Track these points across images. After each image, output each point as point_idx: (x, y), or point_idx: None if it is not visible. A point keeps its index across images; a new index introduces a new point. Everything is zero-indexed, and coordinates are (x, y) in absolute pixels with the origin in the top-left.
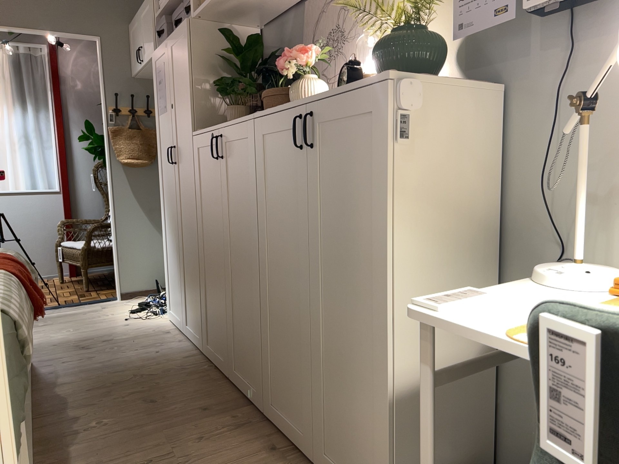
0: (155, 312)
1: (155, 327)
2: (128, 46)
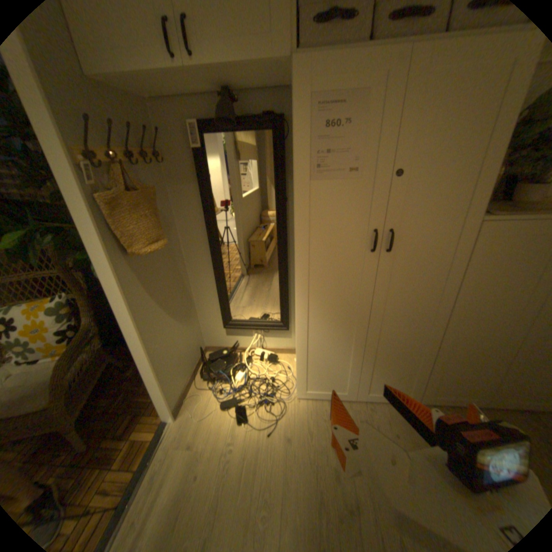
0: (262, 403)
1: (314, 417)
2: None
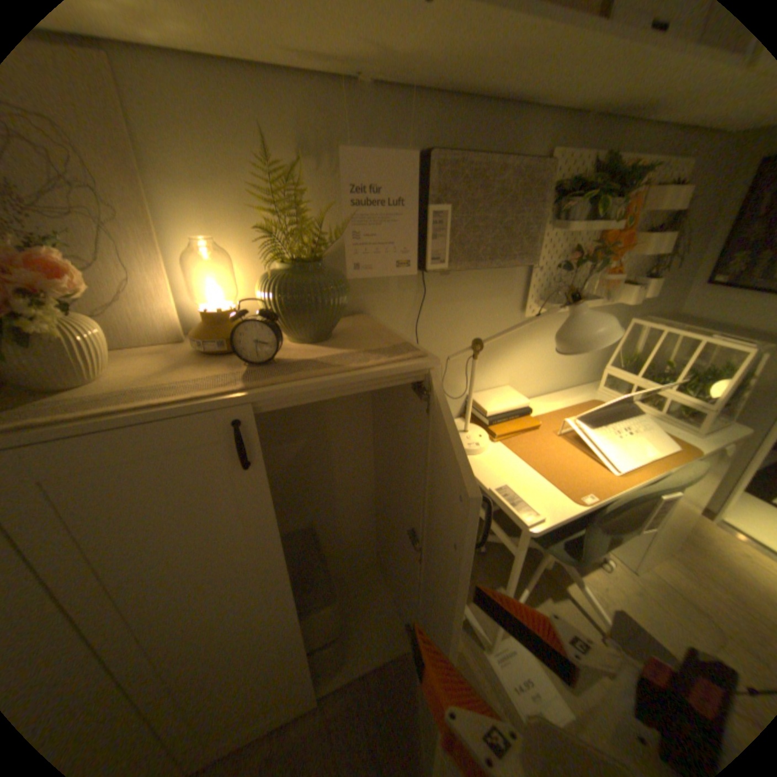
0: None
1: None
2: None
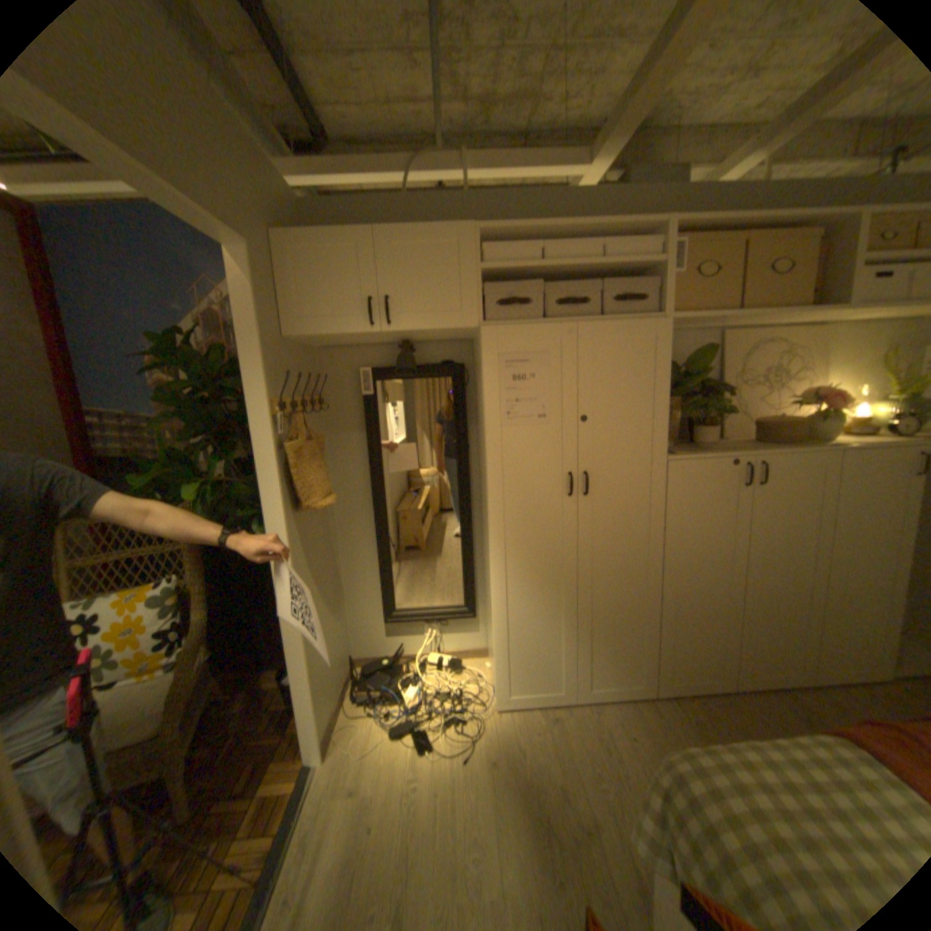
0: (448, 725)
1: (522, 732)
2: (273, 275)
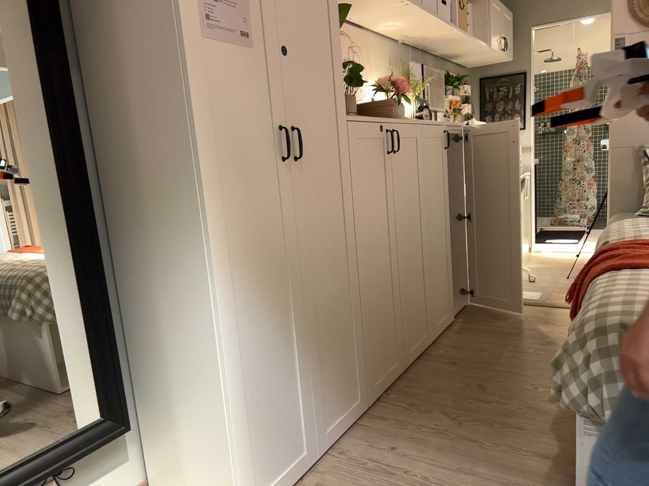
0: None
1: None
2: None
